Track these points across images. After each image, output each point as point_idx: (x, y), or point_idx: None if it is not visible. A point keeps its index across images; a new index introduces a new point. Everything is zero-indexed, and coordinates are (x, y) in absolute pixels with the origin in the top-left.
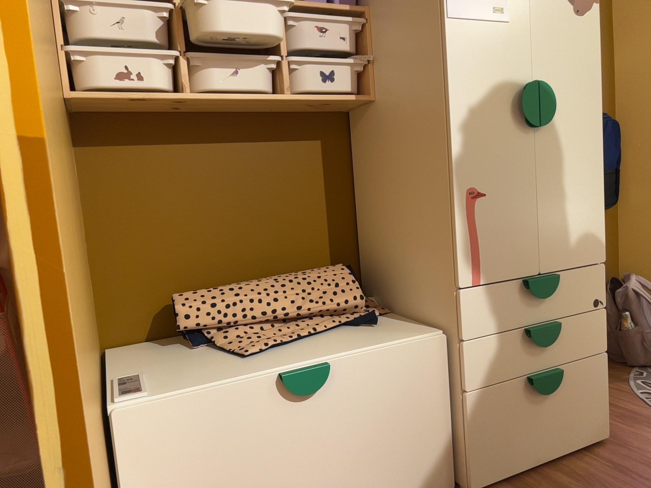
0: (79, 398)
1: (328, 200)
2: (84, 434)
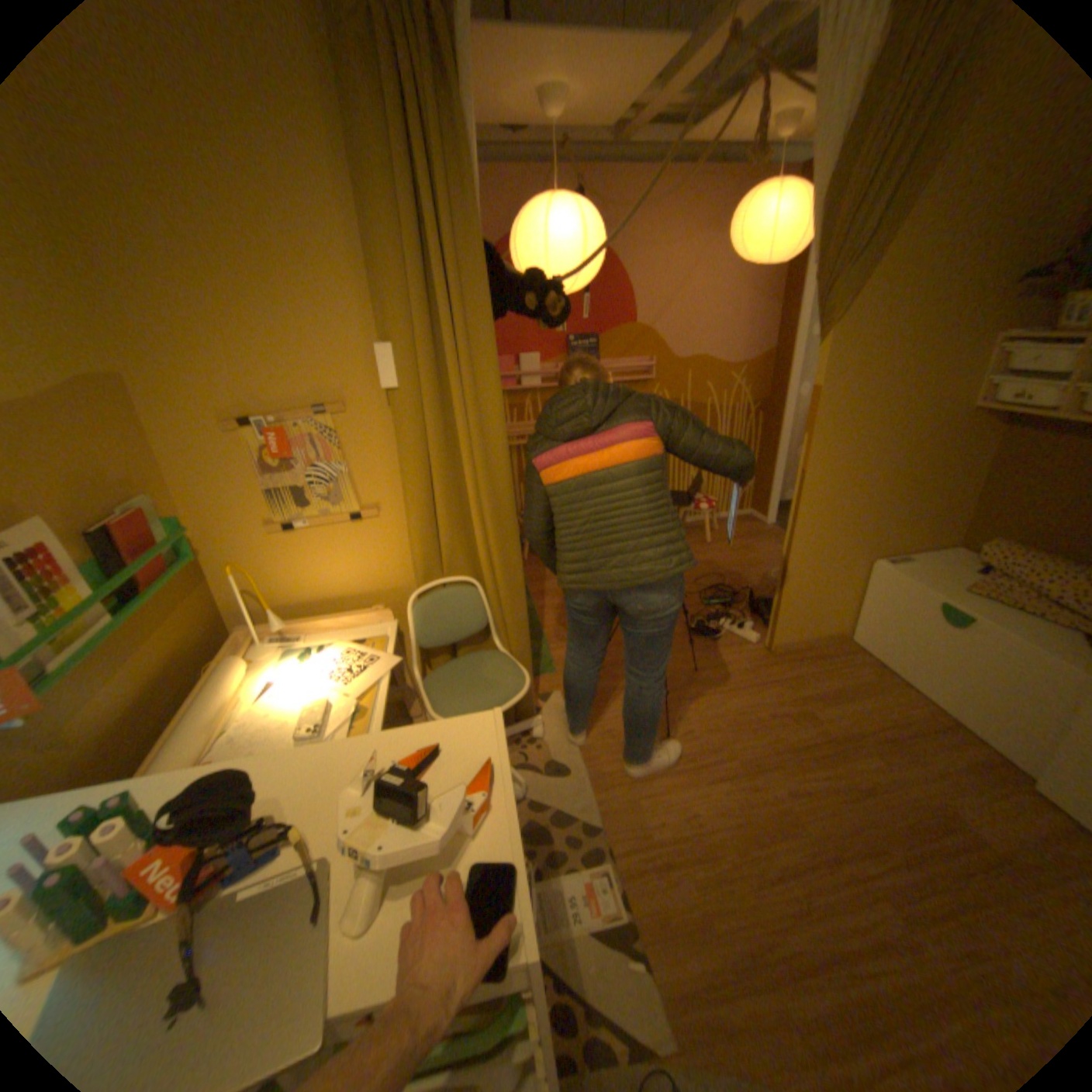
0: (803, 536)
1: None
2: (801, 545)
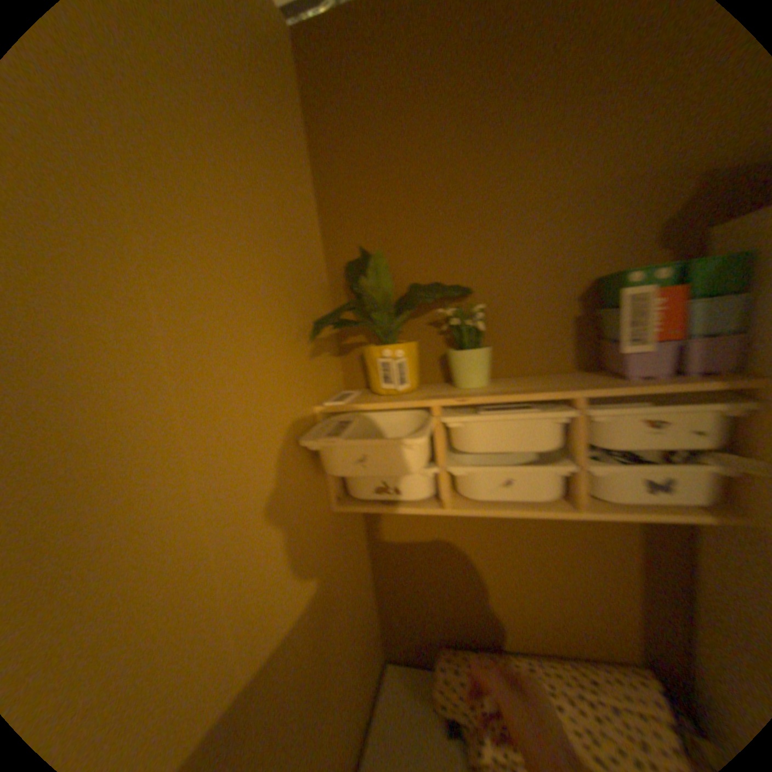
0: None
1: (644, 585)
2: None
